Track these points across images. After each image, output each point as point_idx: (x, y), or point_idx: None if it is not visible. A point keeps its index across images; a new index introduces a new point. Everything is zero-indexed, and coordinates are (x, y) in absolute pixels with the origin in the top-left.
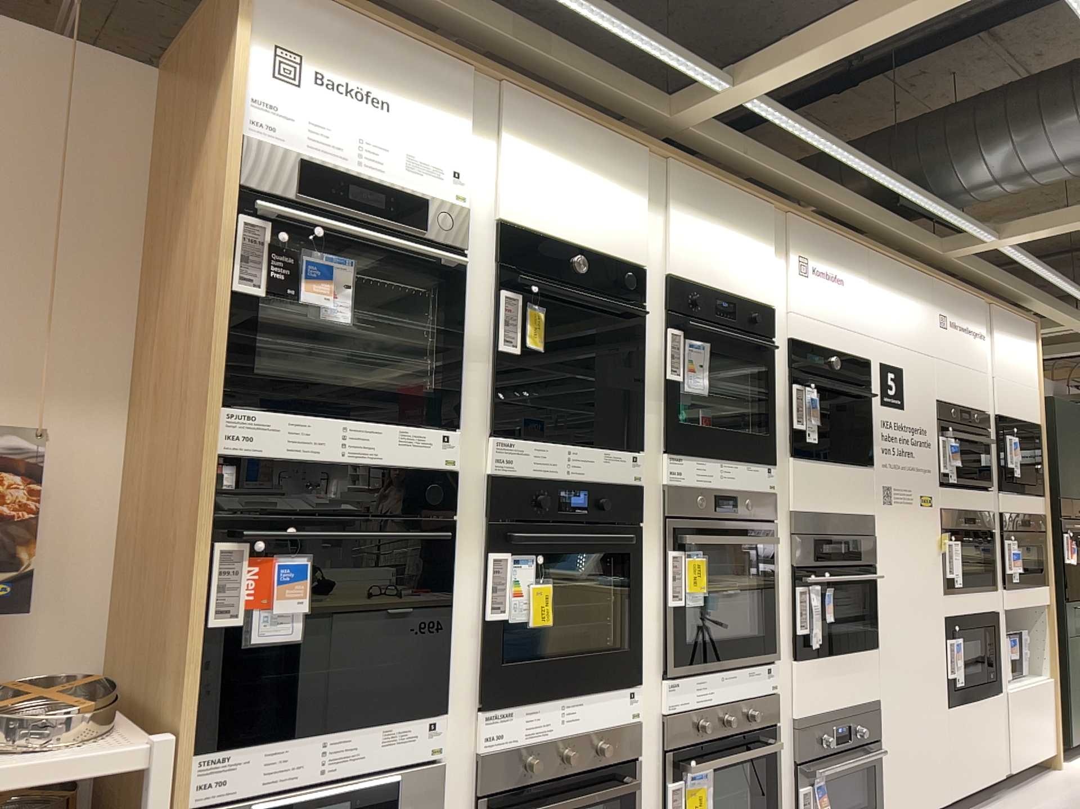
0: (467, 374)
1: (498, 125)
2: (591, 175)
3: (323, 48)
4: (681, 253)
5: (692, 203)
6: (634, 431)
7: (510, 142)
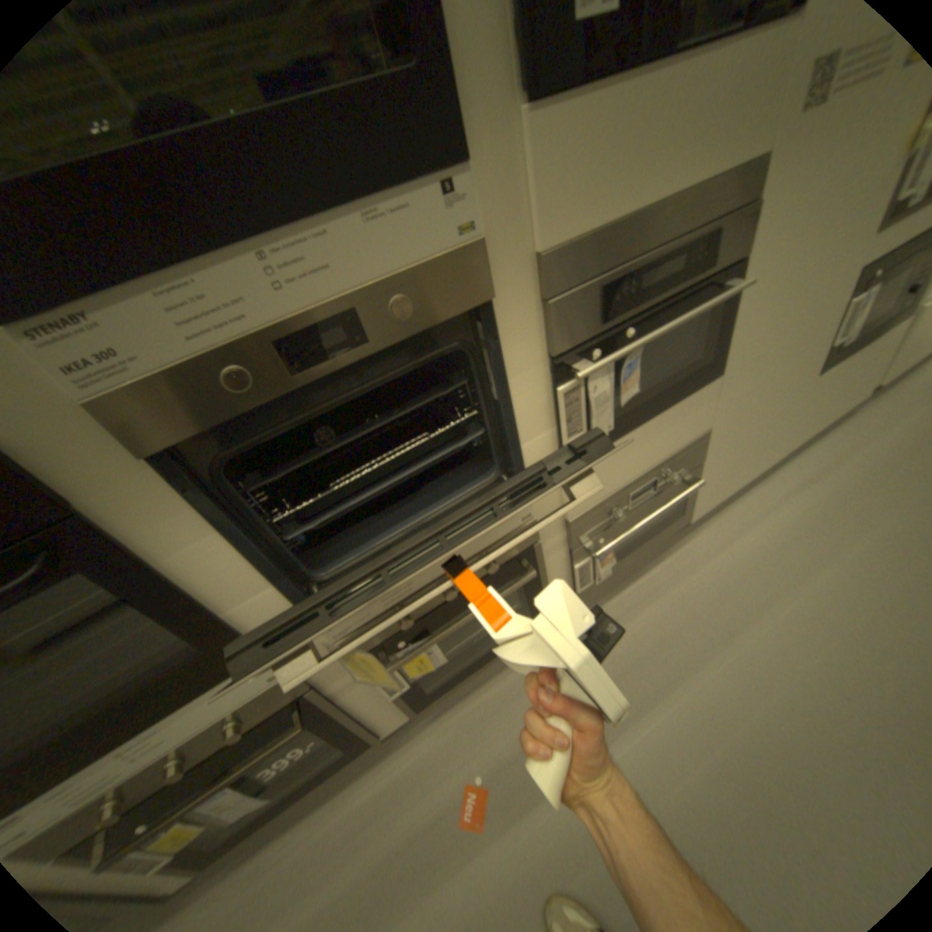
0: None
1: None
2: None
3: None
4: None
5: None
6: None
7: None
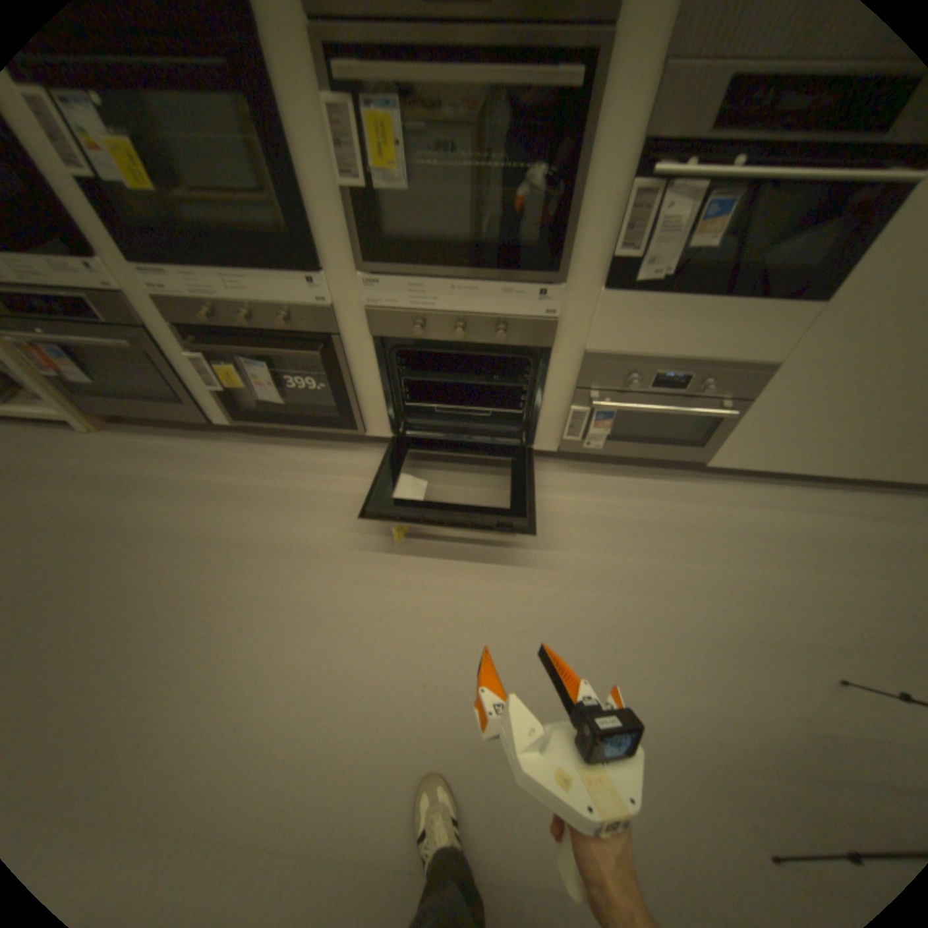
0: None
1: None
2: None
3: None
4: None
5: None
6: None
7: None
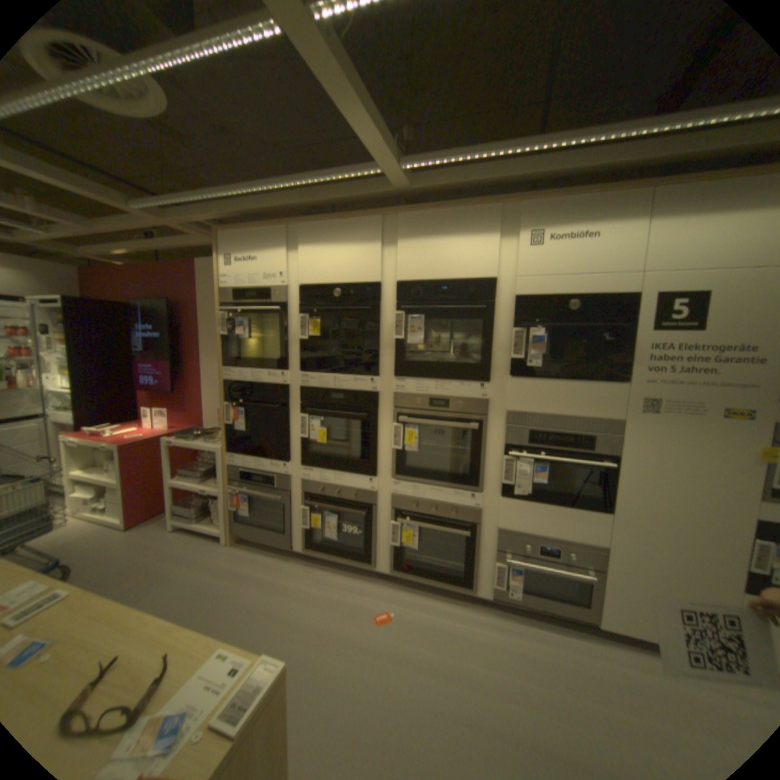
0: (289, 350)
1: (297, 239)
2: (344, 242)
3: (230, 245)
4: (410, 263)
5: (421, 227)
6: (377, 368)
7: (299, 246)
